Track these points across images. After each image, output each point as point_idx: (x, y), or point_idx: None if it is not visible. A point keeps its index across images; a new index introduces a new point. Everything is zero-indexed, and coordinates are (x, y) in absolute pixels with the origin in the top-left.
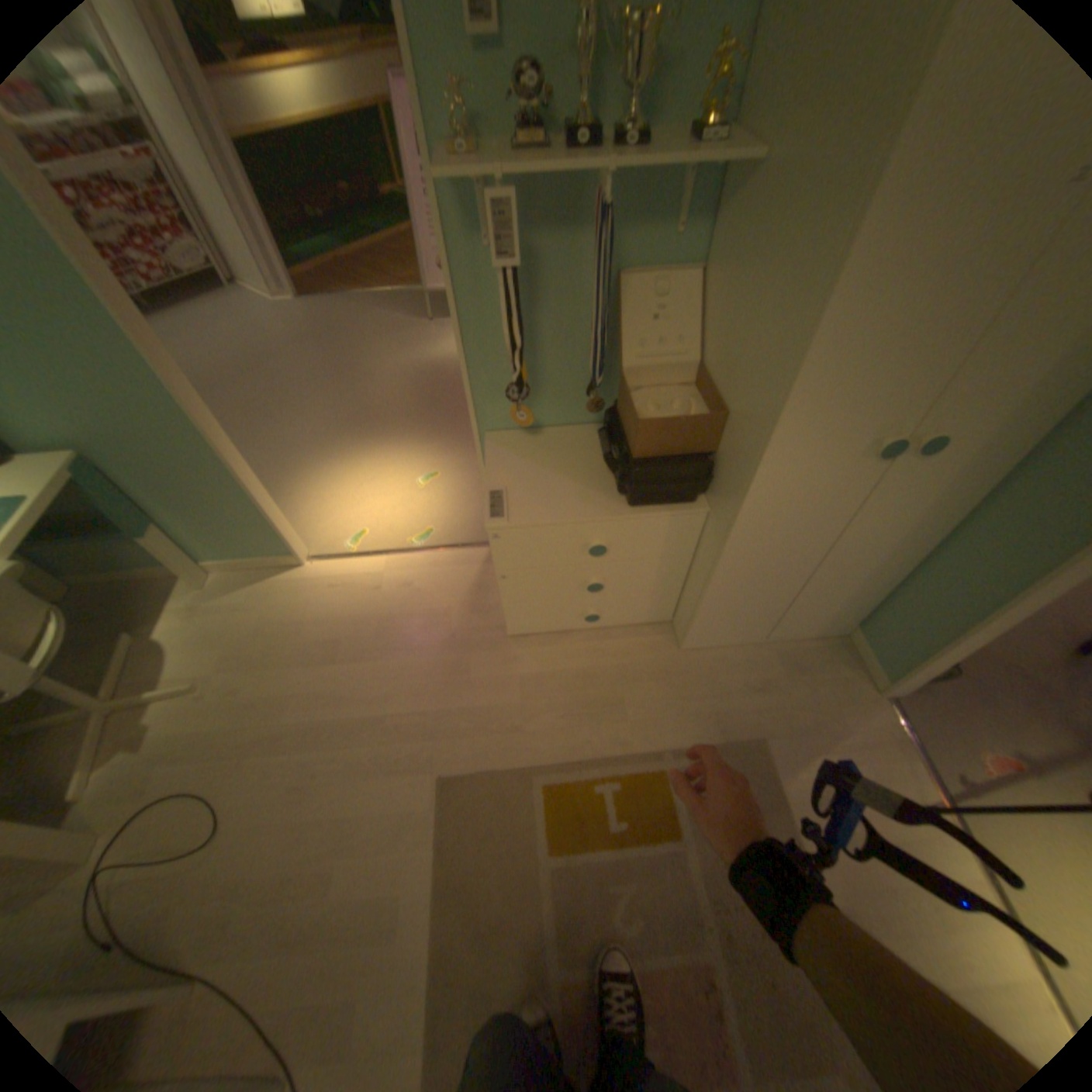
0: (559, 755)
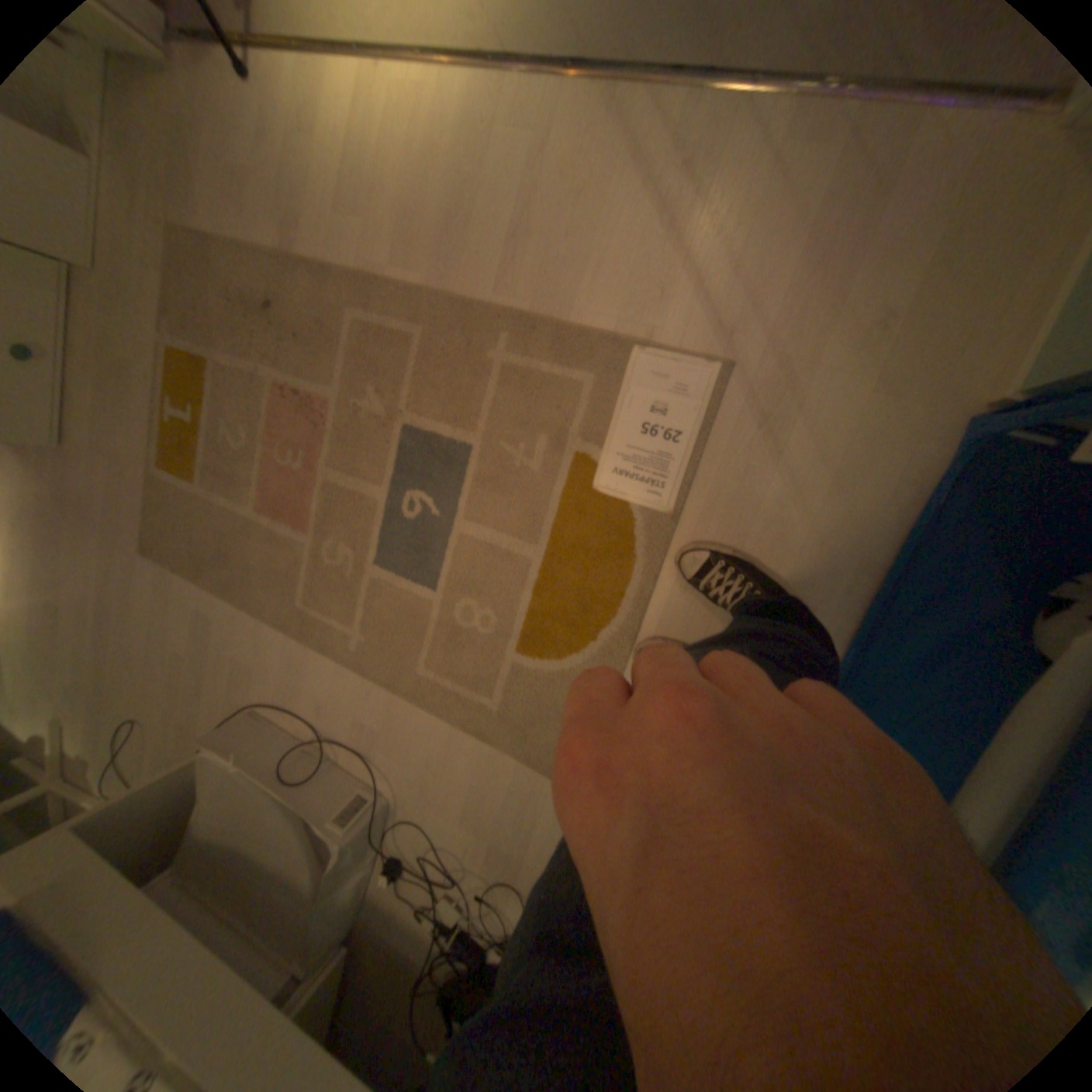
0: (140, 440)
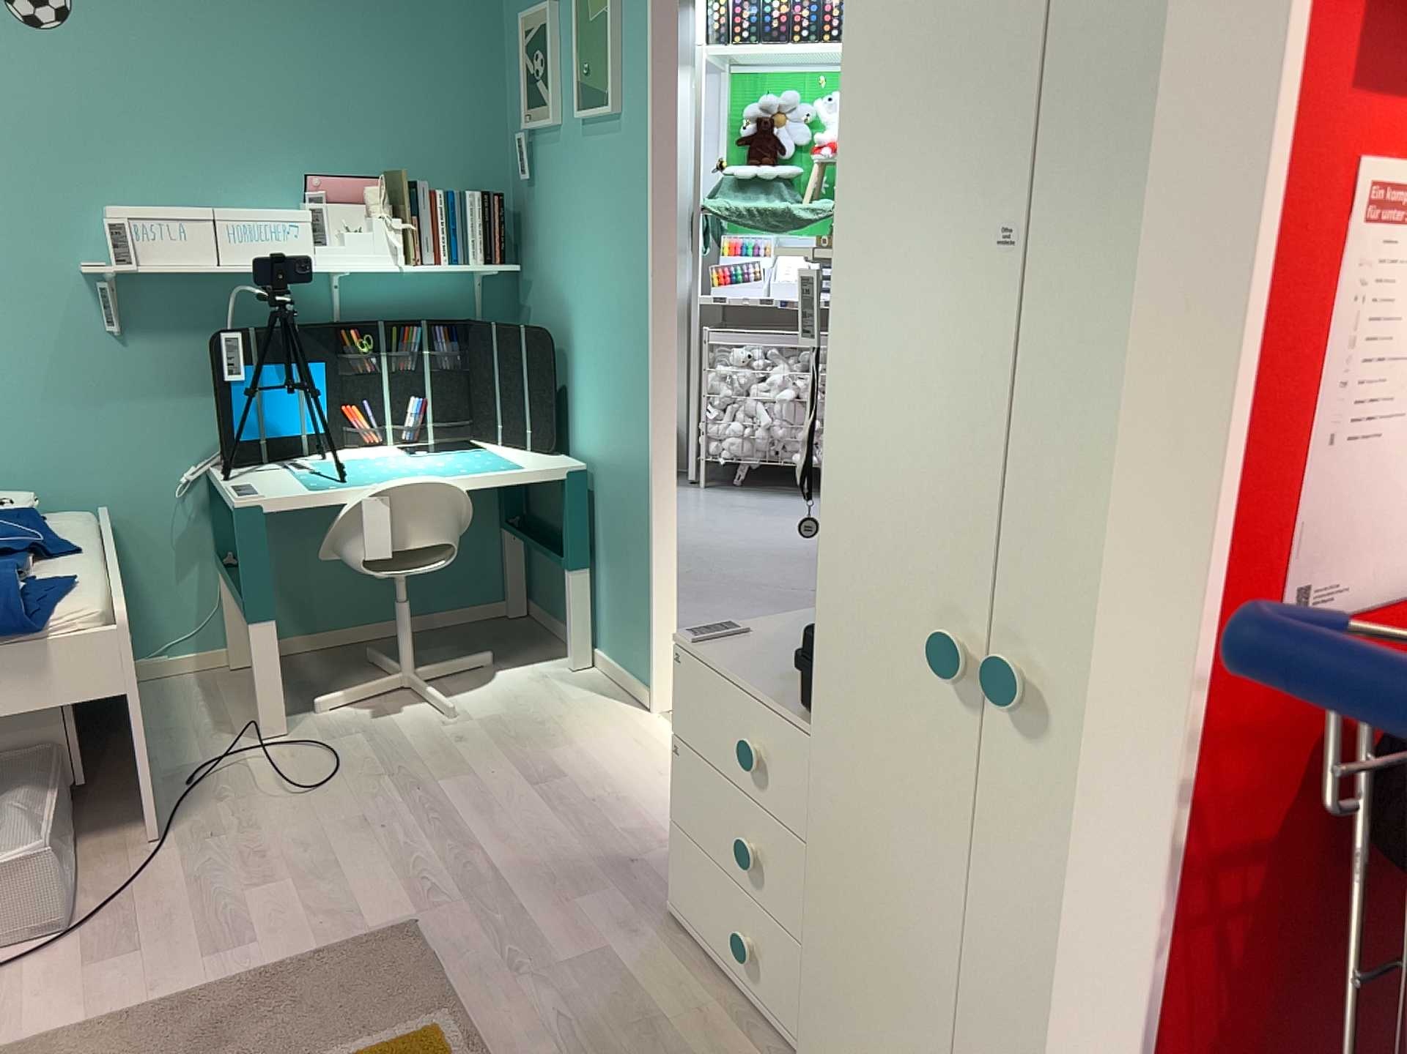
0: (494, 1032)
